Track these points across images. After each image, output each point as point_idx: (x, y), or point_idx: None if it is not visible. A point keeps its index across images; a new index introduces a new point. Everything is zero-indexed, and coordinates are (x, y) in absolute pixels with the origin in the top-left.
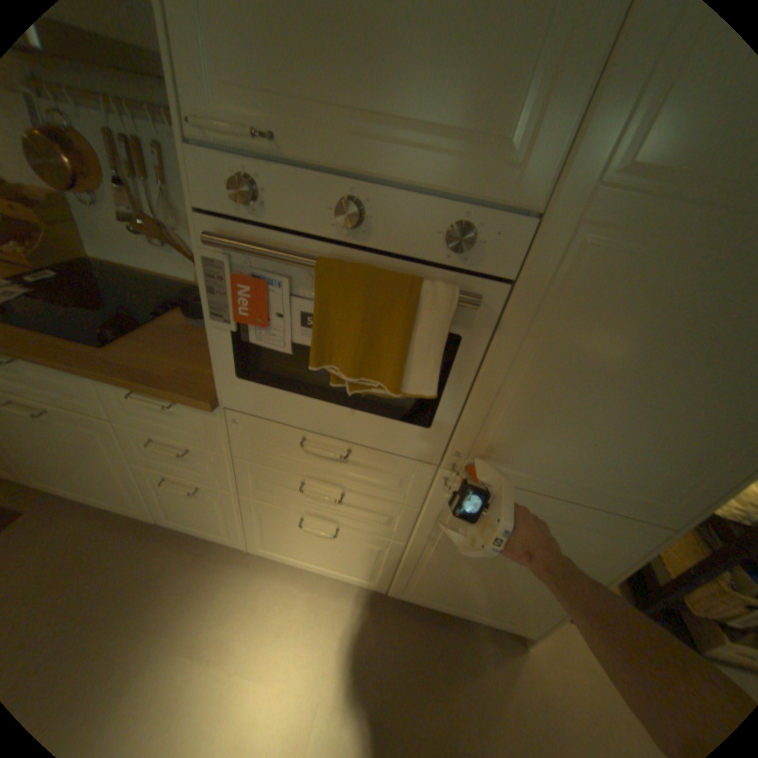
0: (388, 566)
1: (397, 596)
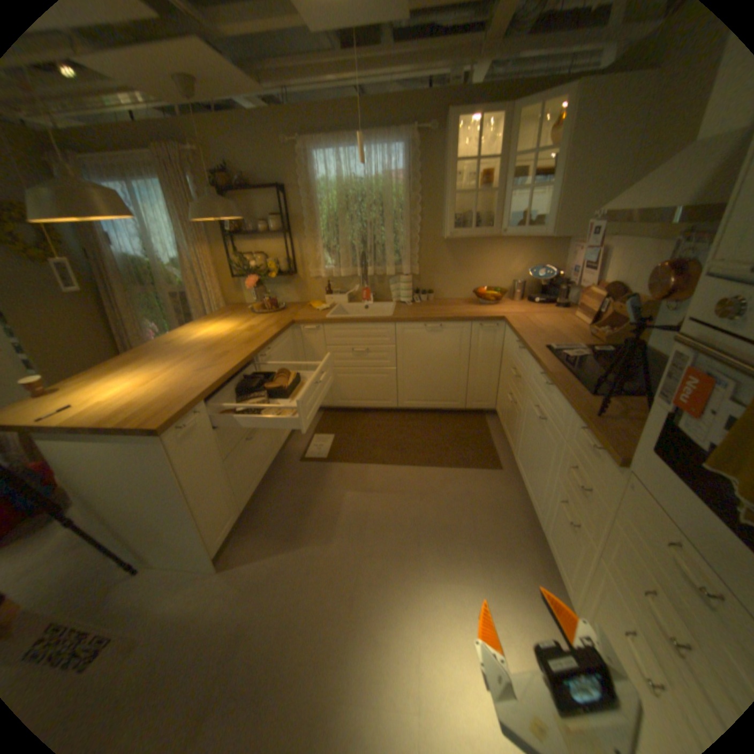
0: None
1: None
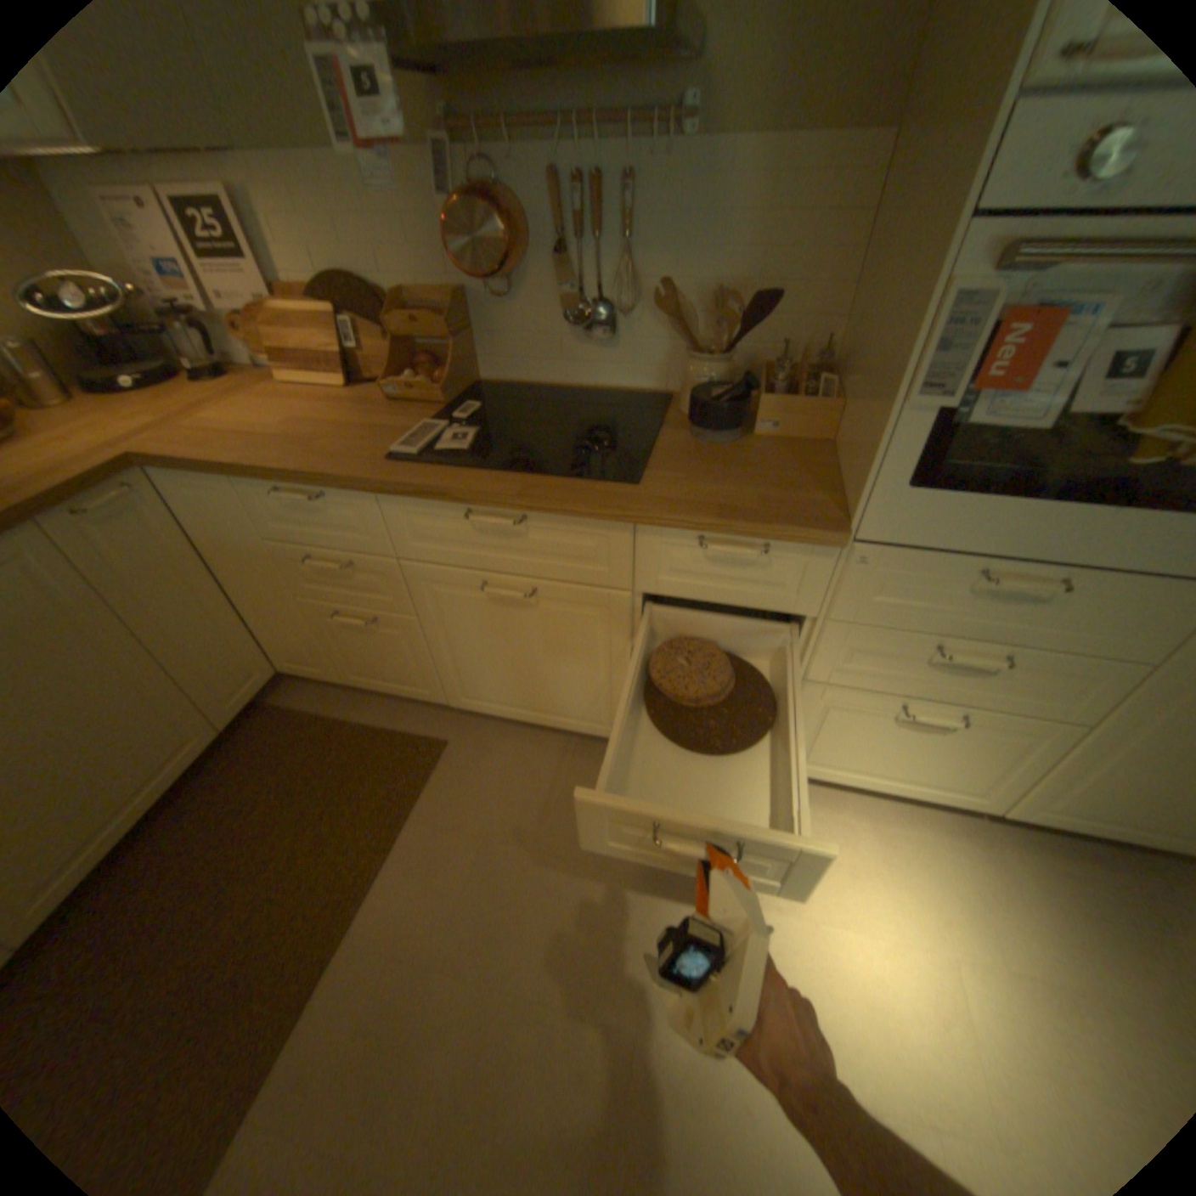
0: (1035, 769)
1: (1026, 817)
